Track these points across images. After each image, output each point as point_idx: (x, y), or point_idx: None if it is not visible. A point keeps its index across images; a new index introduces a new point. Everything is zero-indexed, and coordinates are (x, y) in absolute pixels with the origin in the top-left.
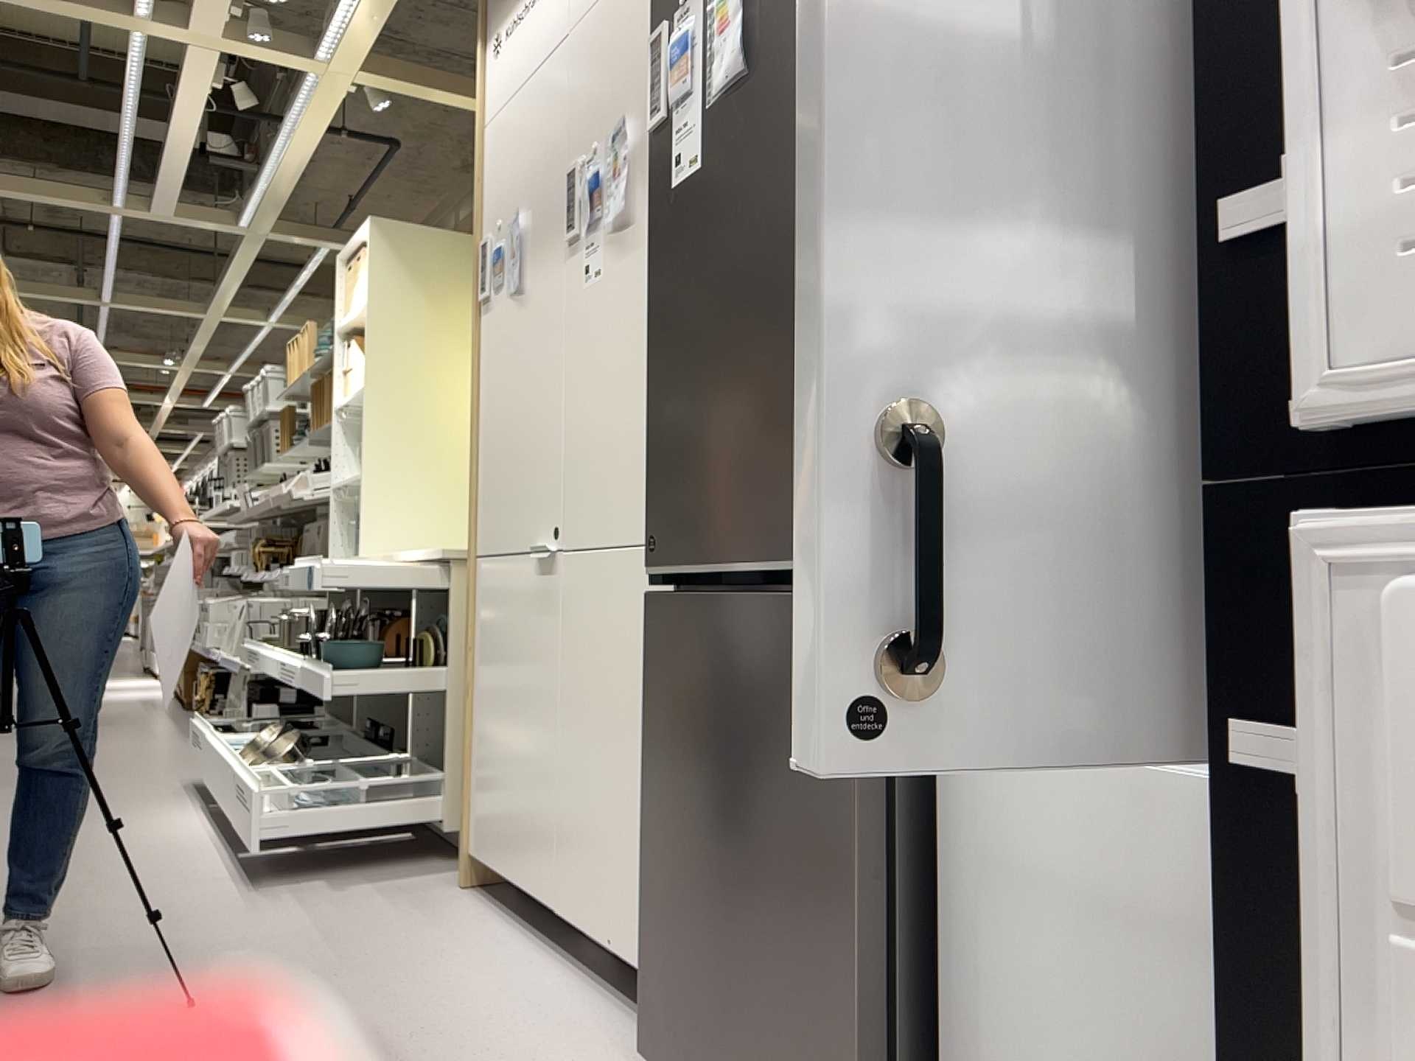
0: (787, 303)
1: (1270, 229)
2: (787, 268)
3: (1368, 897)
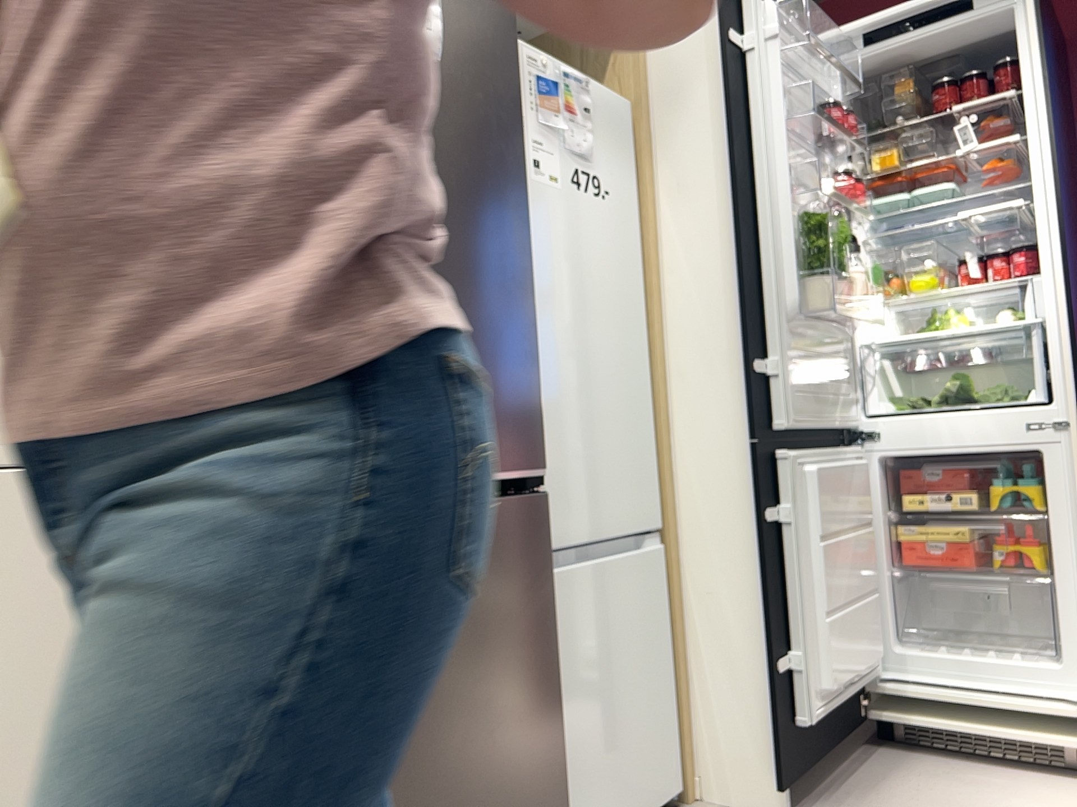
0: (484, 274)
1: (759, 368)
2: (483, 246)
3: (799, 535)
